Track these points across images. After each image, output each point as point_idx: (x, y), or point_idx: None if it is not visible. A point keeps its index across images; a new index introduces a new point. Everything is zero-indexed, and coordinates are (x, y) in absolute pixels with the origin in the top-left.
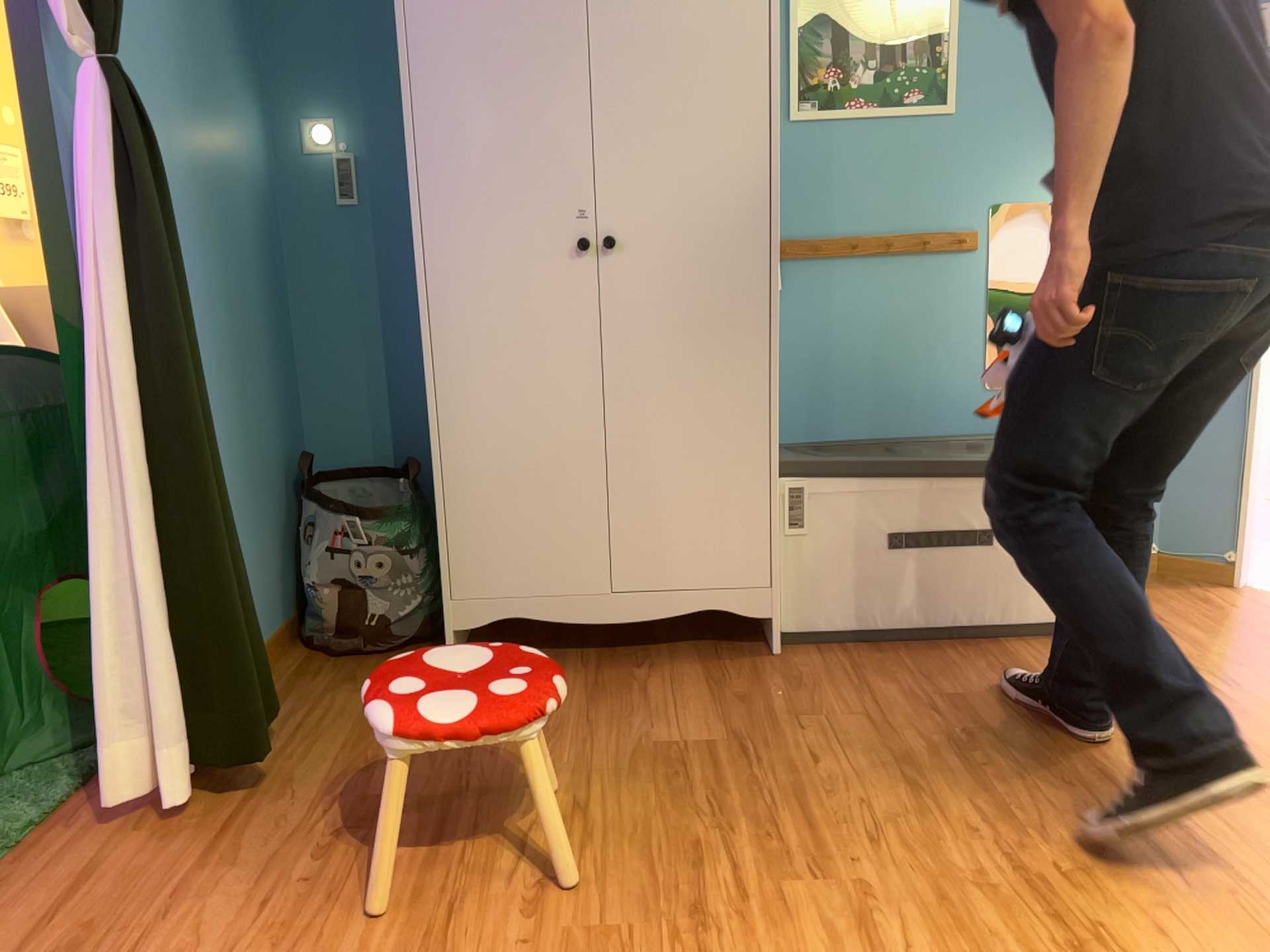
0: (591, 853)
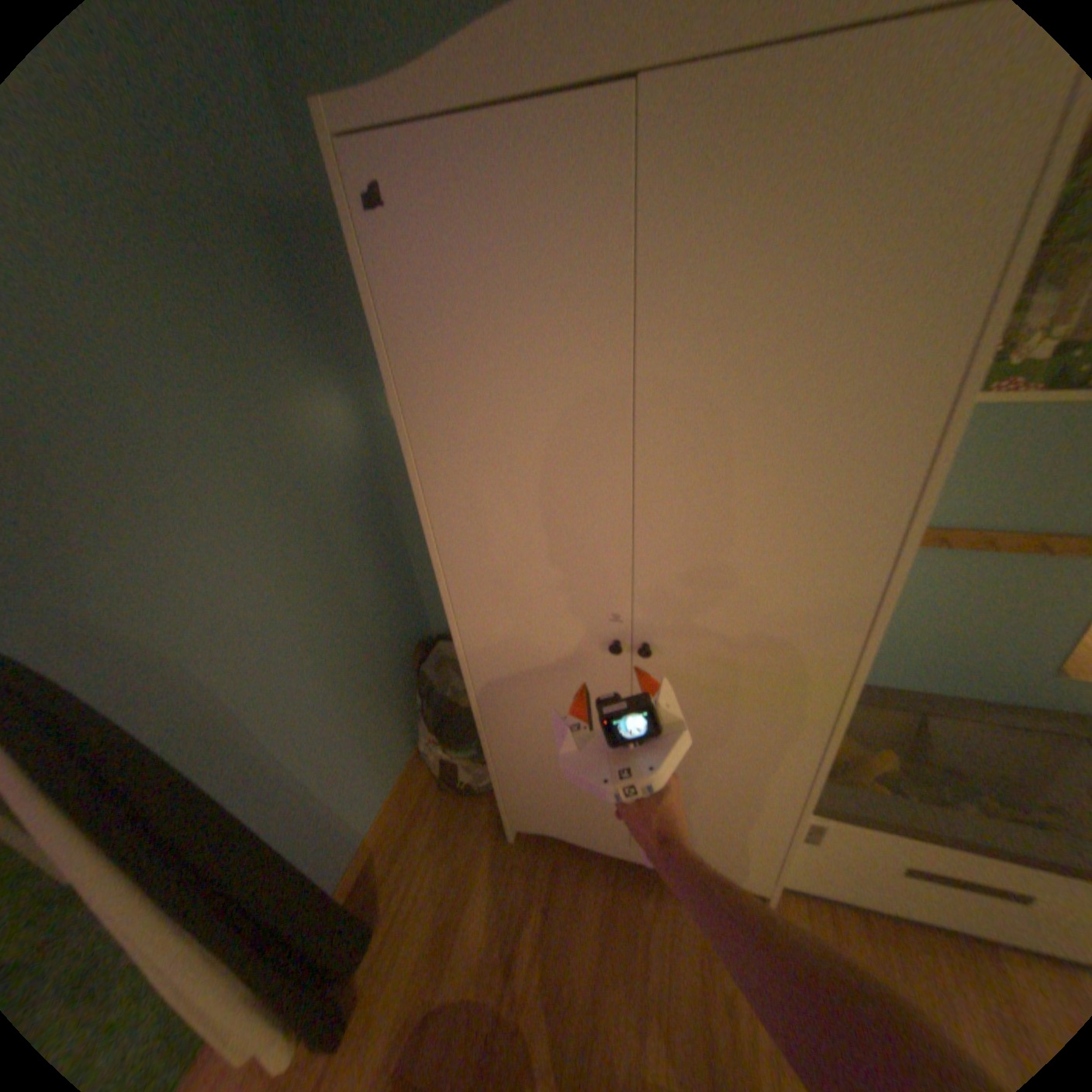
0: None
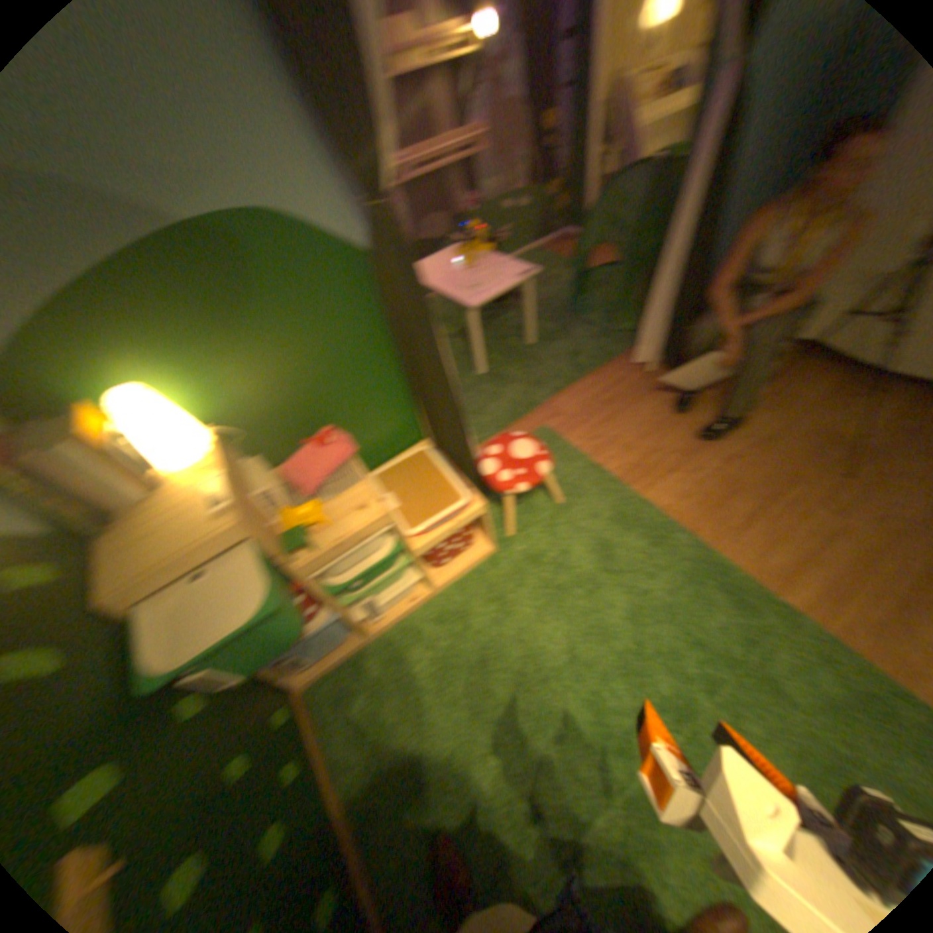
0: (768, 461)
